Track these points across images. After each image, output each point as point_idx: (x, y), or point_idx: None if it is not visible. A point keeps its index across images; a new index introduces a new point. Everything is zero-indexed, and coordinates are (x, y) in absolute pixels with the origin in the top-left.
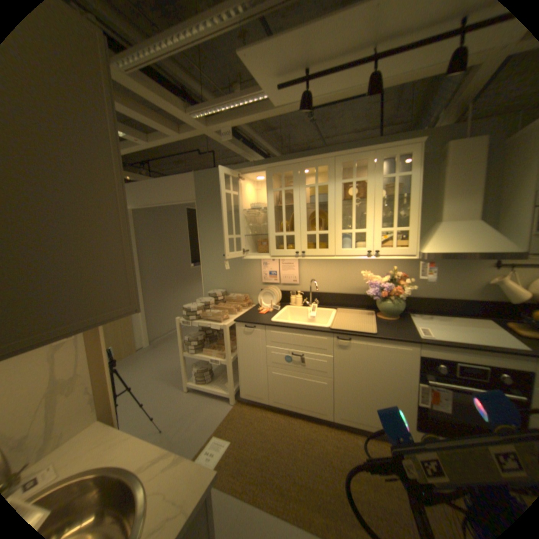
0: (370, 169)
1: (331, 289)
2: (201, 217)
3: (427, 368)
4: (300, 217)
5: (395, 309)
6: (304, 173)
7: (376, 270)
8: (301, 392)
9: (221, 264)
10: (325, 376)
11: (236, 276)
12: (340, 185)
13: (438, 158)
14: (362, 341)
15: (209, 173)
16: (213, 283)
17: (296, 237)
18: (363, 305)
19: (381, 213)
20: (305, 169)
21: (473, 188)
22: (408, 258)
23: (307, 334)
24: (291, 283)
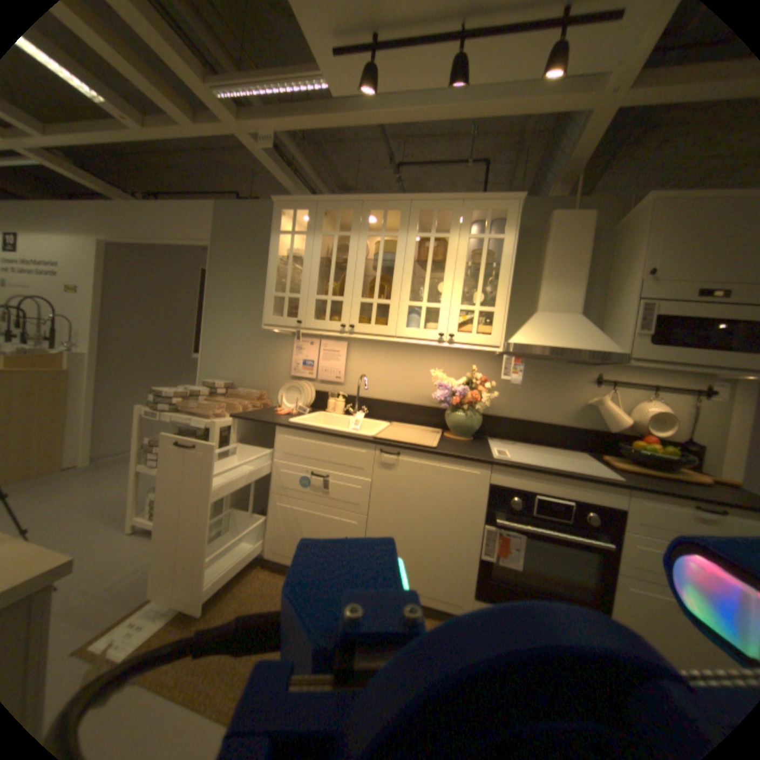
0: (454, 222)
1: (387, 393)
2: (214, 266)
3: (494, 500)
4: (357, 282)
5: (466, 423)
6: (371, 221)
7: (450, 372)
8: (315, 534)
9: (233, 341)
10: (354, 508)
11: (253, 362)
12: (414, 238)
13: (540, 234)
14: (413, 455)
15: (238, 205)
16: (215, 369)
17: (345, 303)
18: (428, 420)
19: (462, 285)
20: (372, 213)
21: (575, 272)
22: (489, 348)
23: (338, 441)
24: (332, 378)
